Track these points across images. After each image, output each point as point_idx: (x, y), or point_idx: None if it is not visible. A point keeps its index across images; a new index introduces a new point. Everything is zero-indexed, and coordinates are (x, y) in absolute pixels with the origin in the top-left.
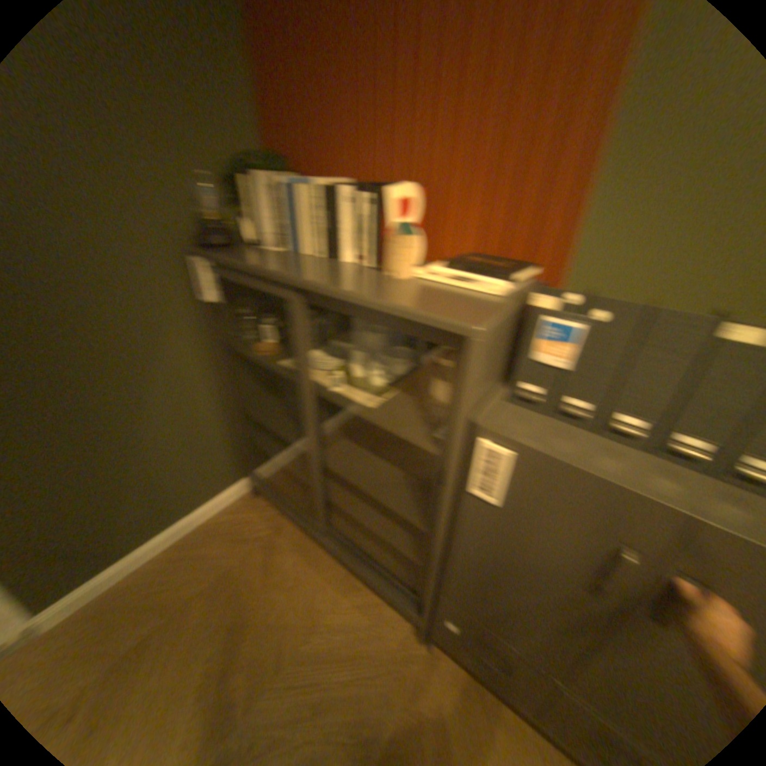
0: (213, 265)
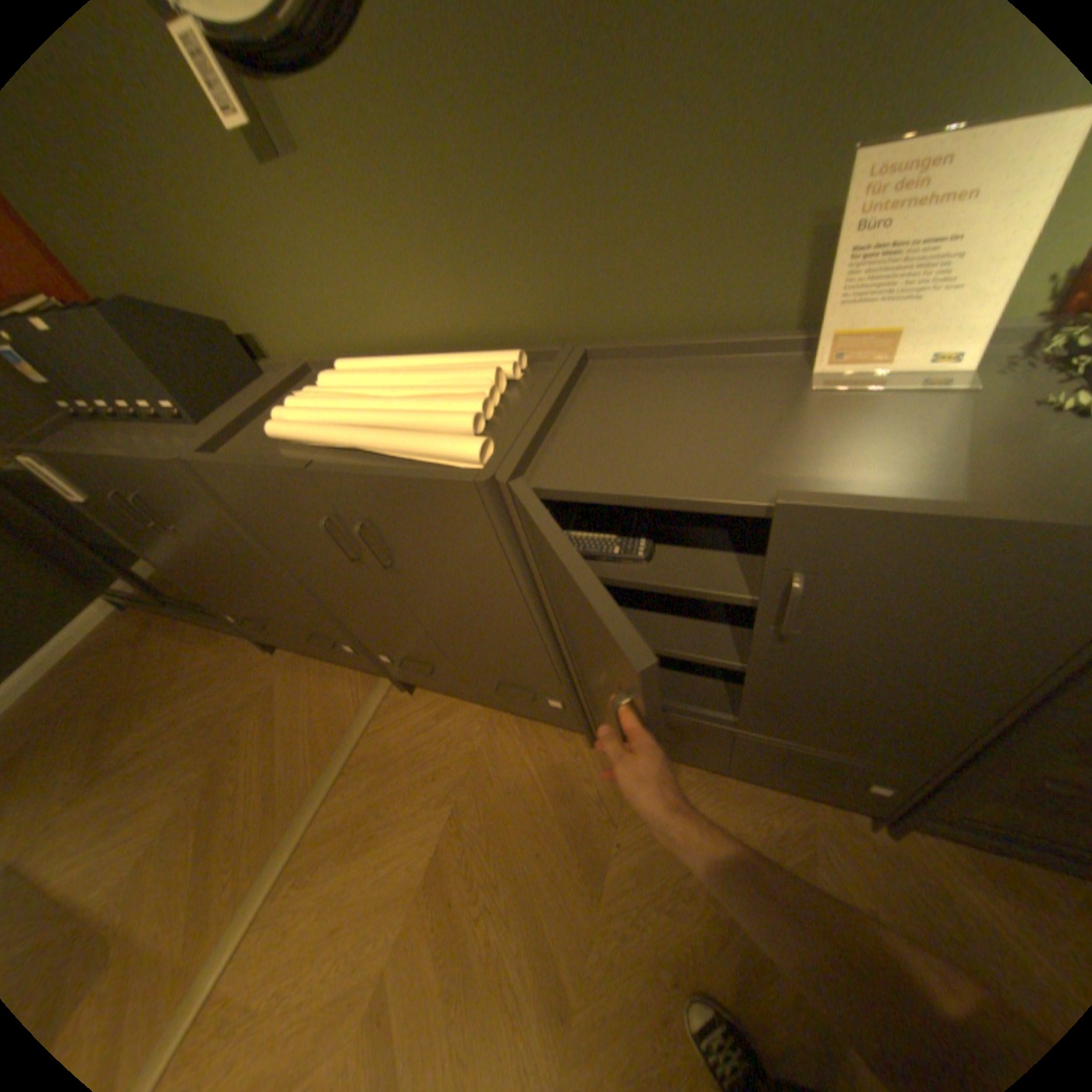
0: None
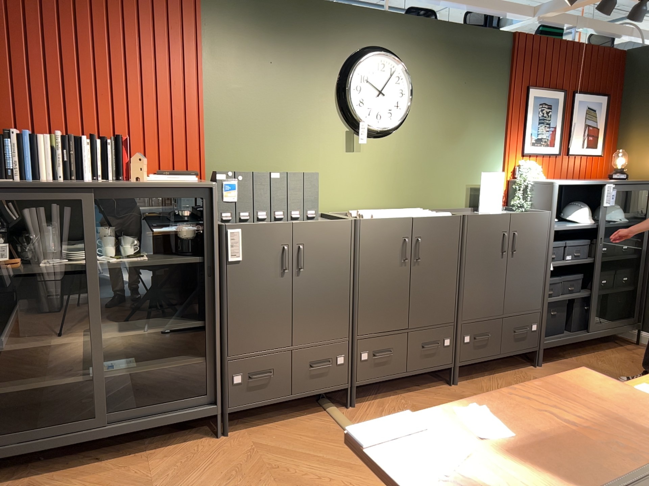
0: None
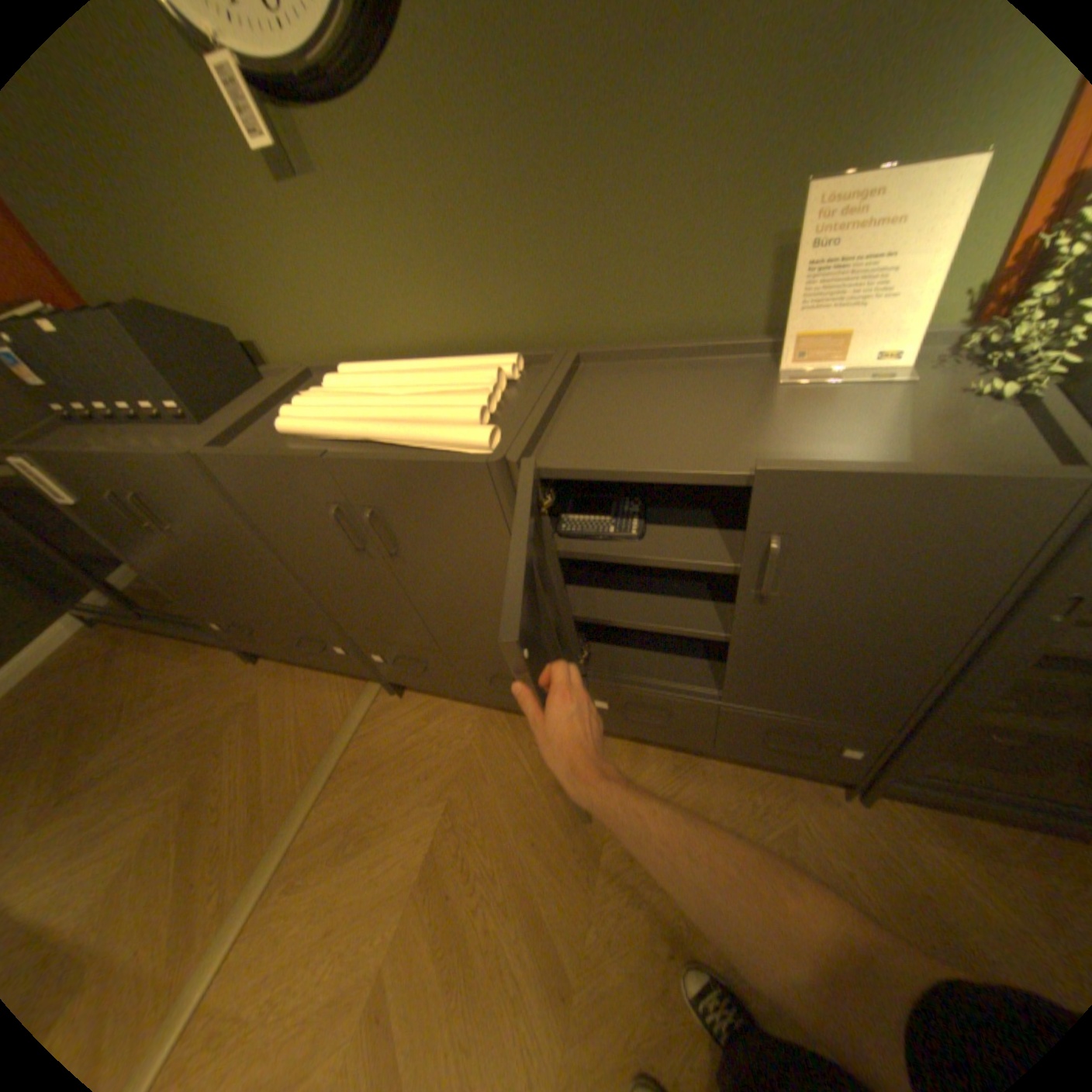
0: None
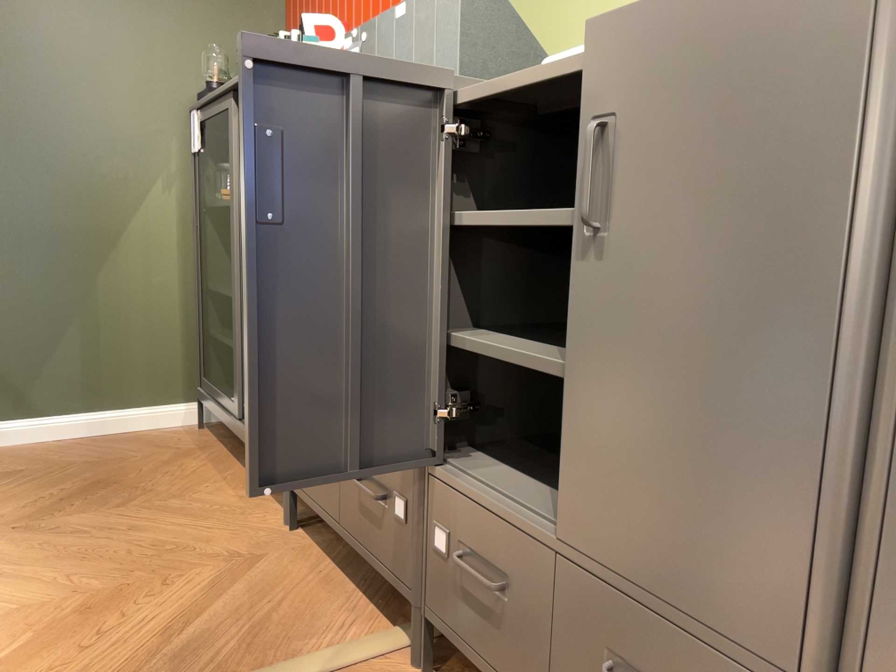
0: (203, 112)
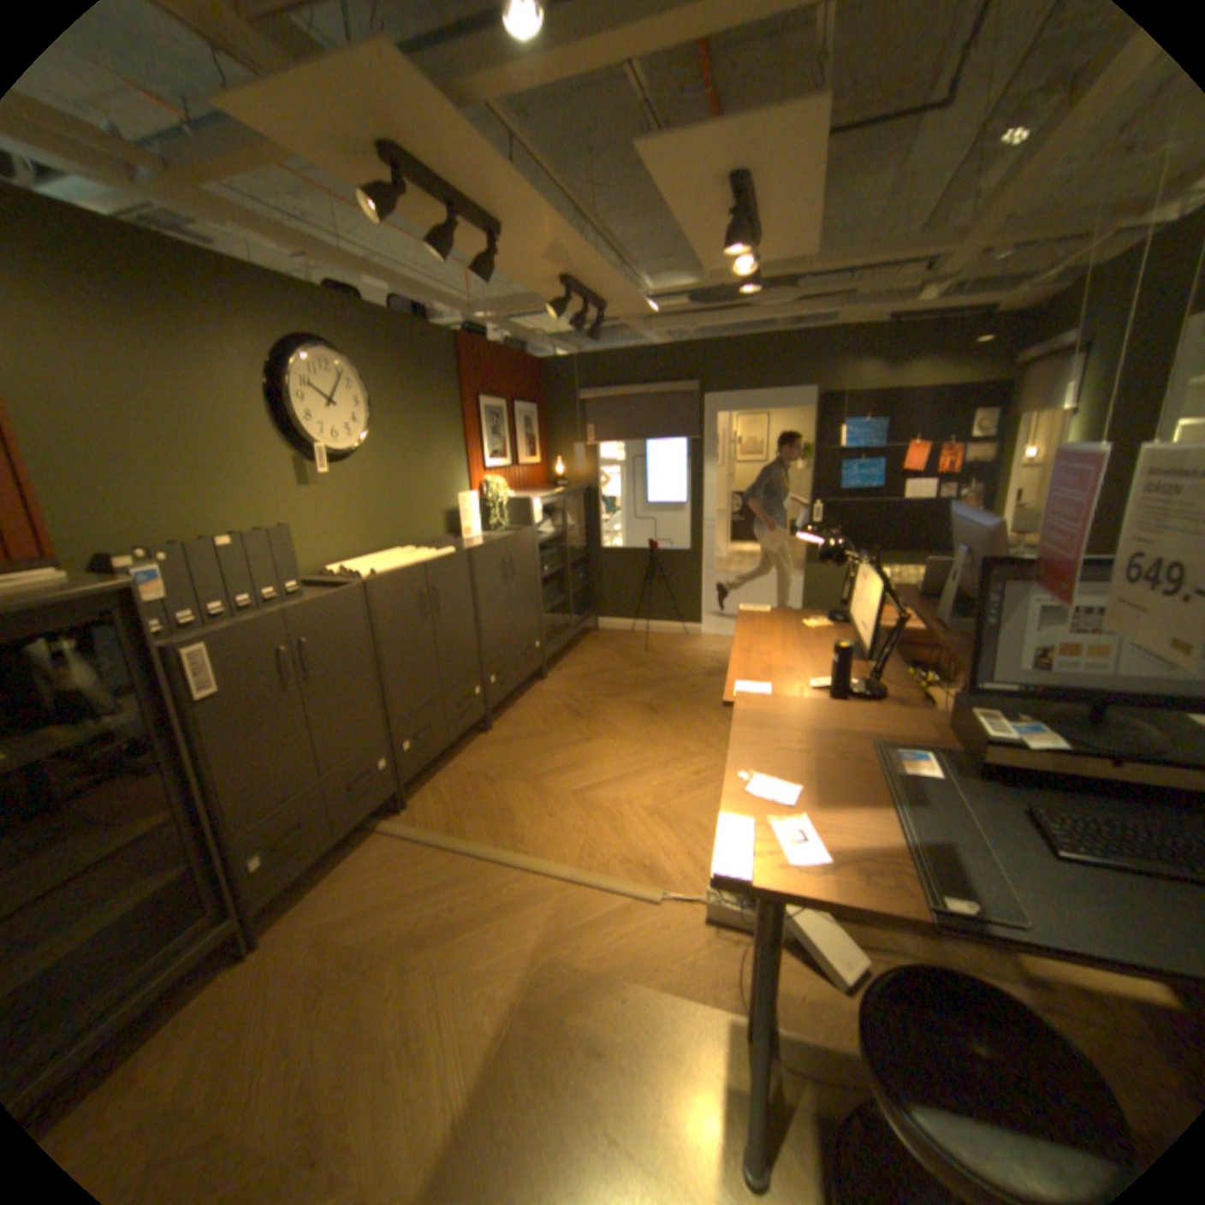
0: None
